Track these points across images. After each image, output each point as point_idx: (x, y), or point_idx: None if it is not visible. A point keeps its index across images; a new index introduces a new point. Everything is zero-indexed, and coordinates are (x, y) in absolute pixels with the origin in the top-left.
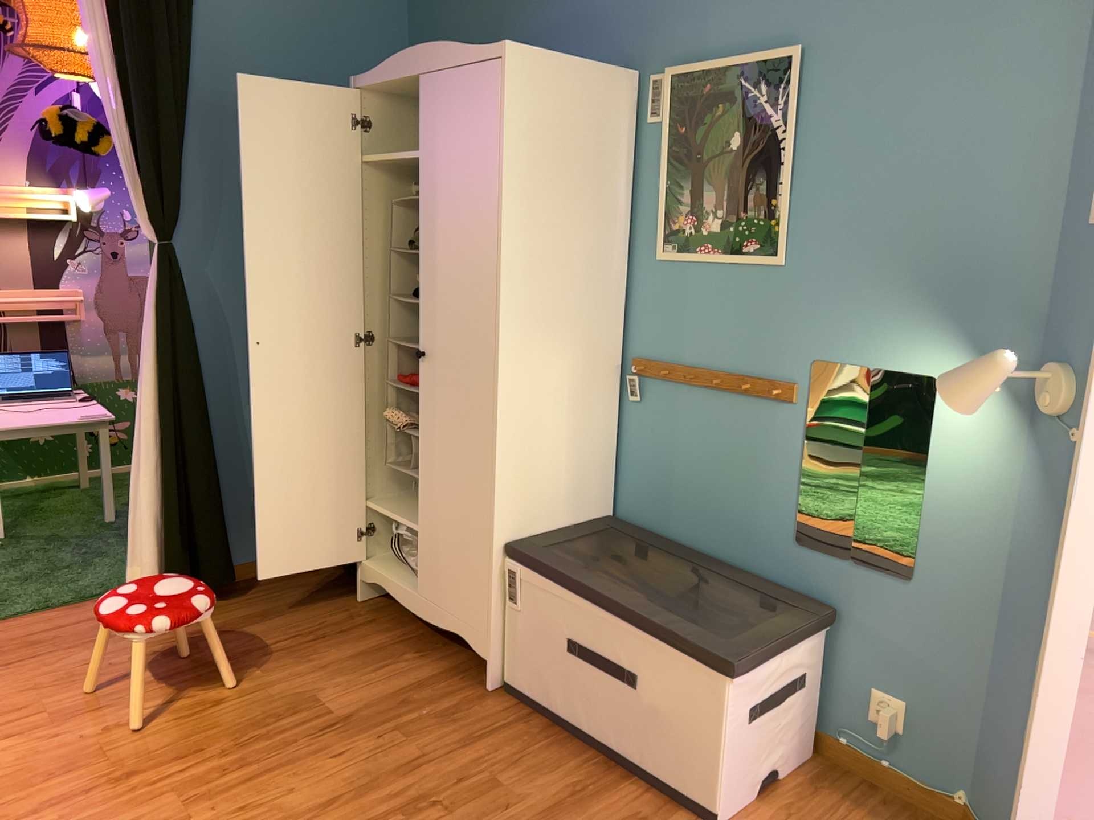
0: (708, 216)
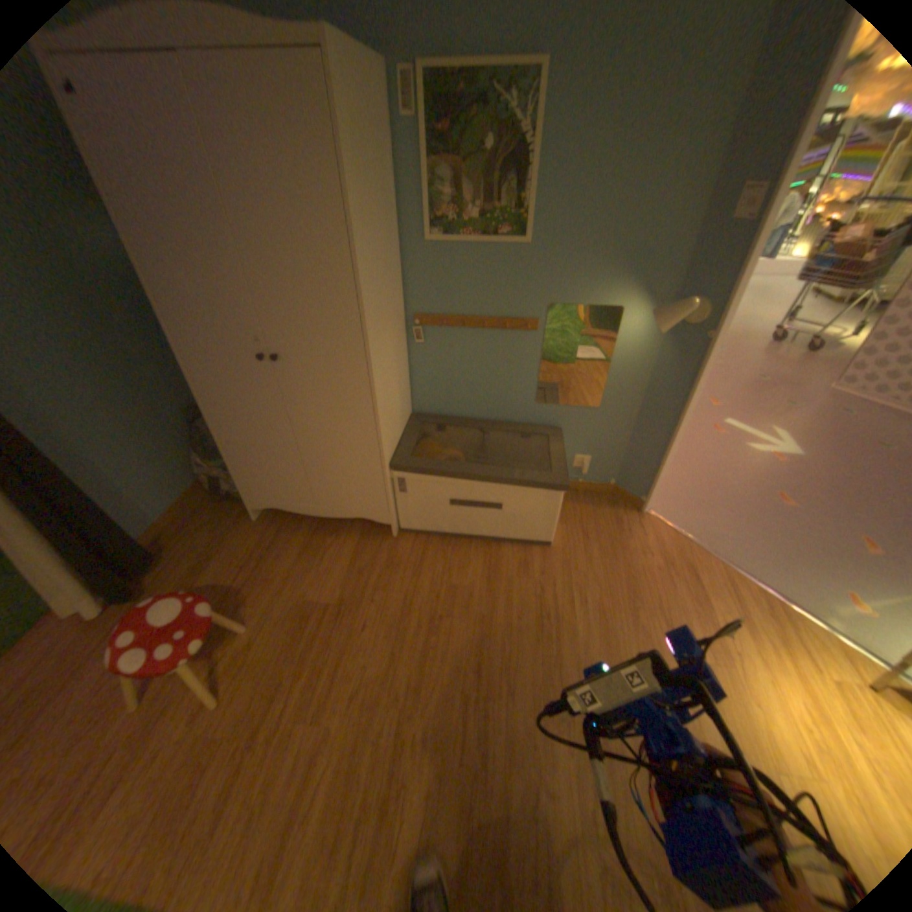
0: (468, 205)
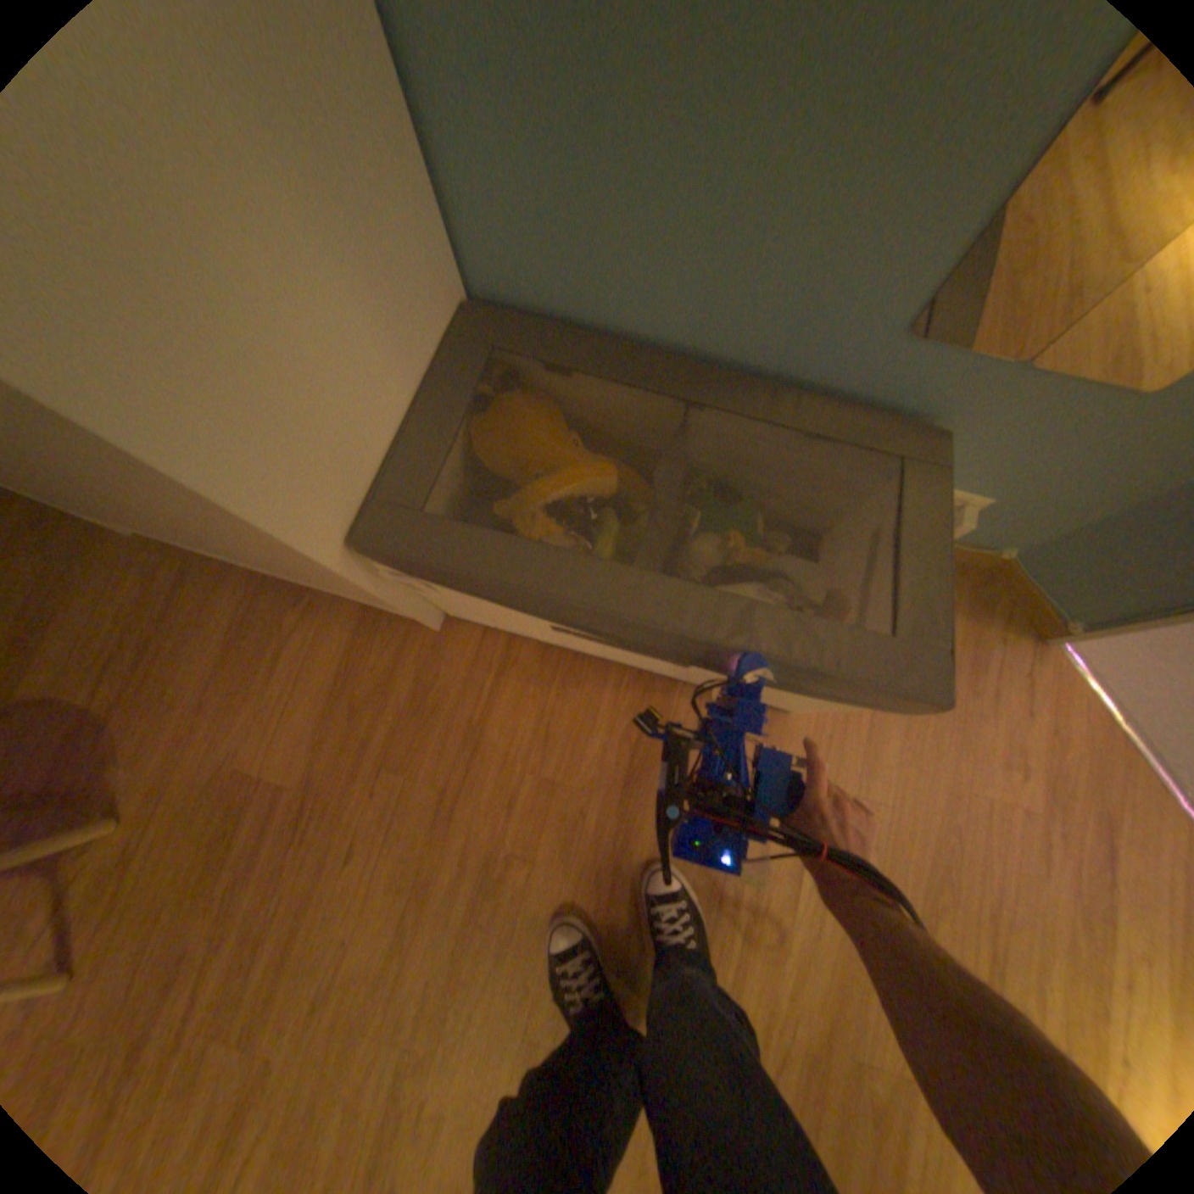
0: None
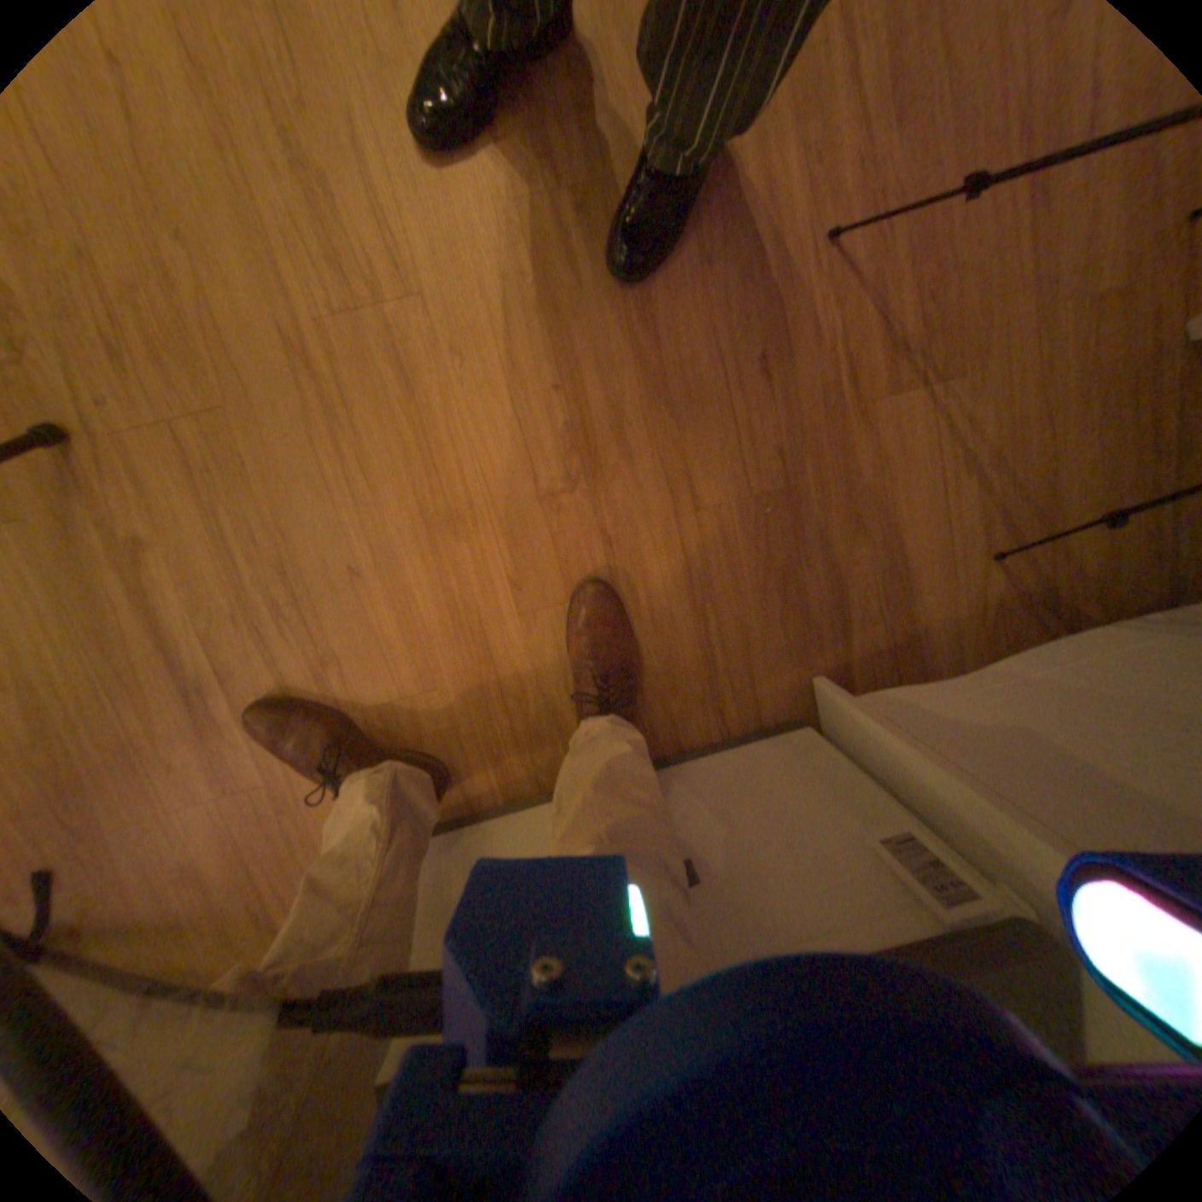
0: None
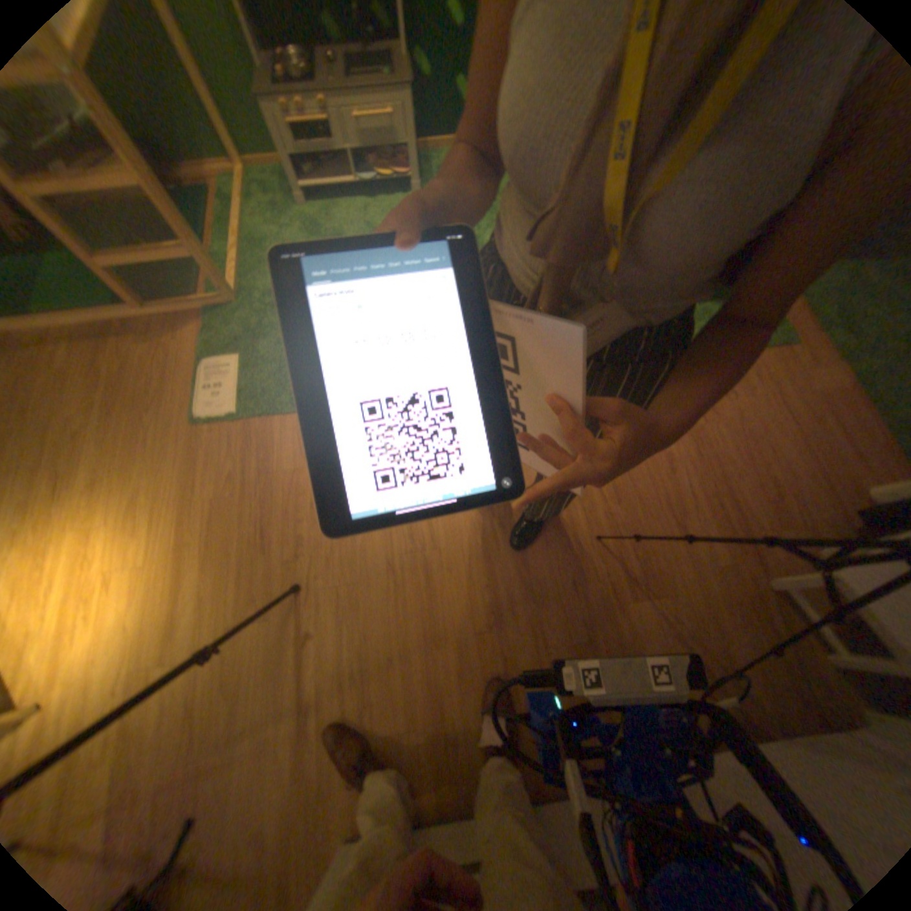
0: None
